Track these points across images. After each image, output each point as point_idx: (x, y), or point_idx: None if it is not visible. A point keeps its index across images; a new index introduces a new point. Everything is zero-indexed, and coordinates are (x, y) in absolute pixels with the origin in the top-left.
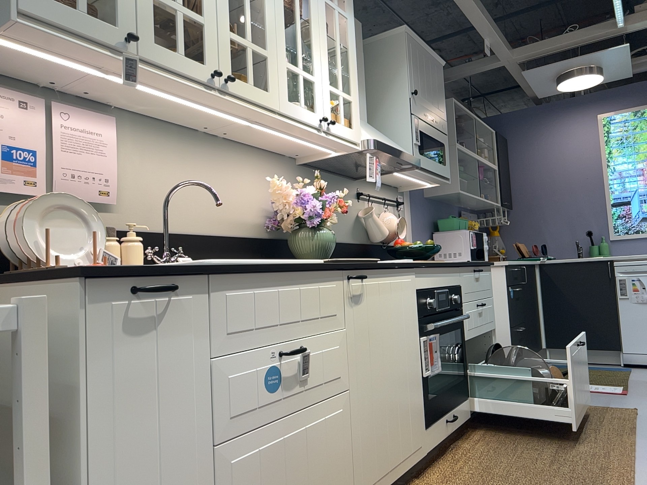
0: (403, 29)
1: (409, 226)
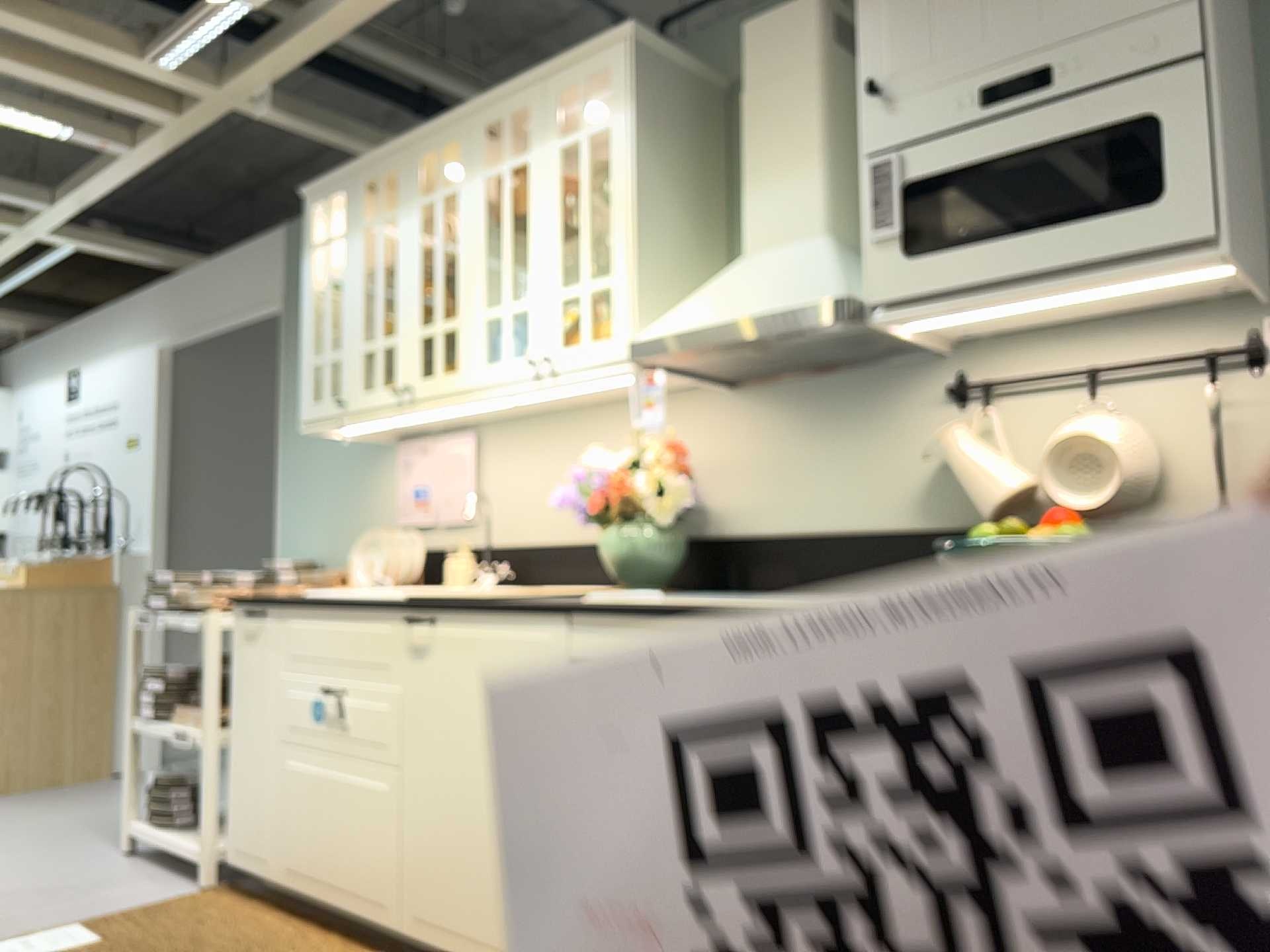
0: None
1: None
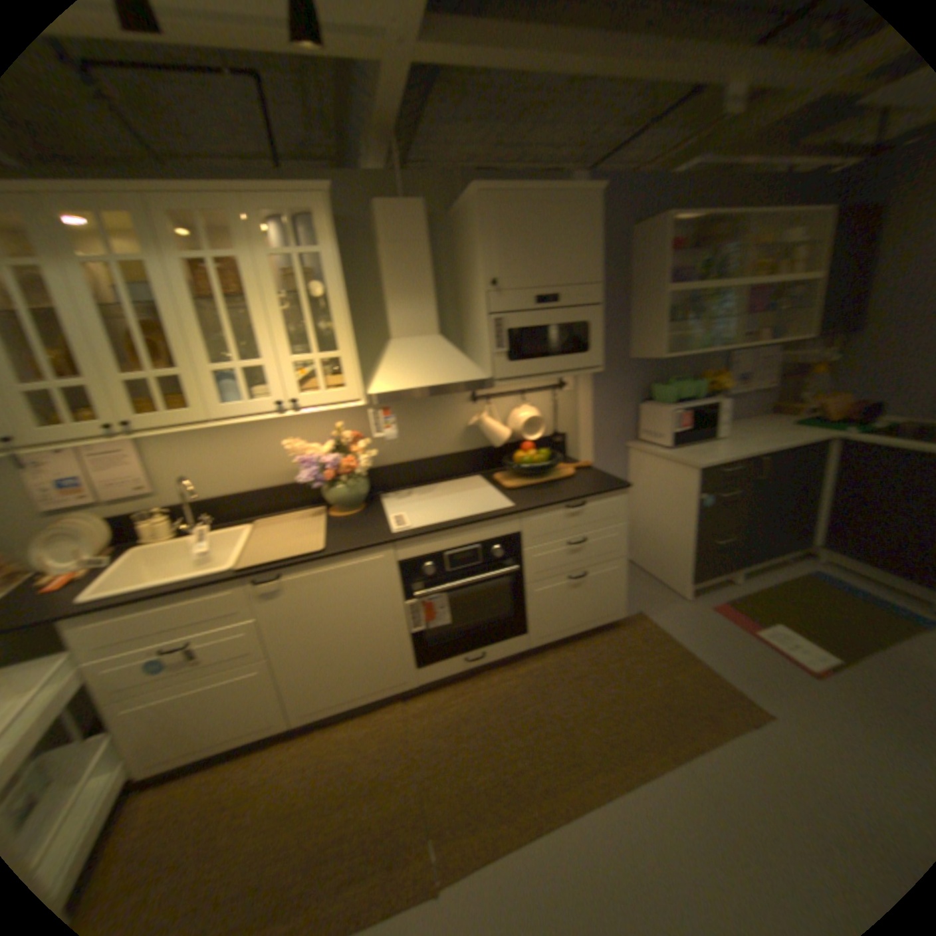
0: (475, 186)
1: (585, 405)
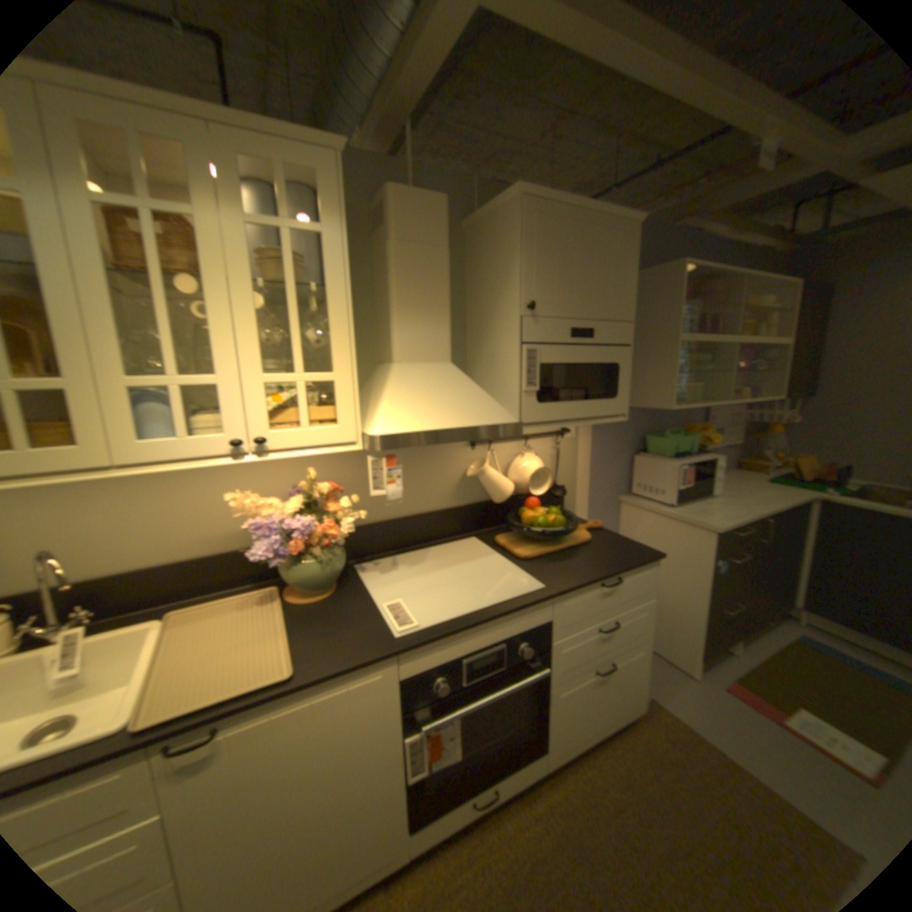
0: (515, 188)
1: (580, 455)
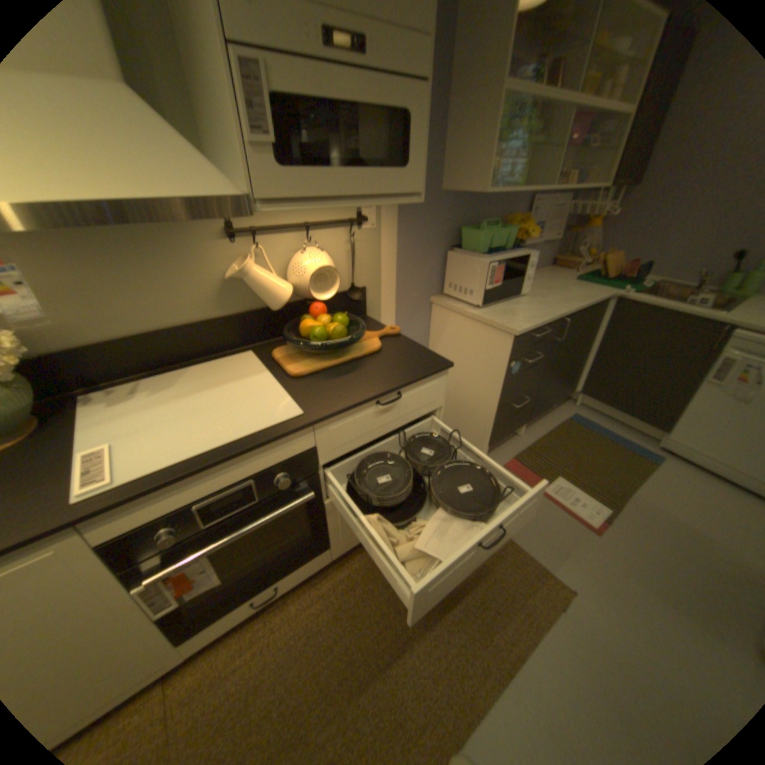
0: None
1: (386, 250)
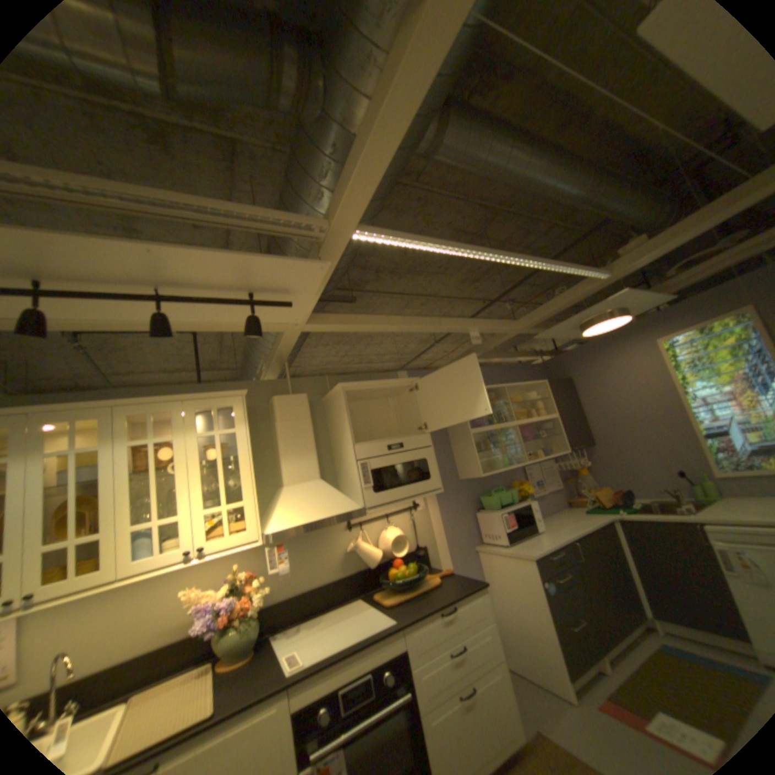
0: (339, 386)
1: (434, 521)
